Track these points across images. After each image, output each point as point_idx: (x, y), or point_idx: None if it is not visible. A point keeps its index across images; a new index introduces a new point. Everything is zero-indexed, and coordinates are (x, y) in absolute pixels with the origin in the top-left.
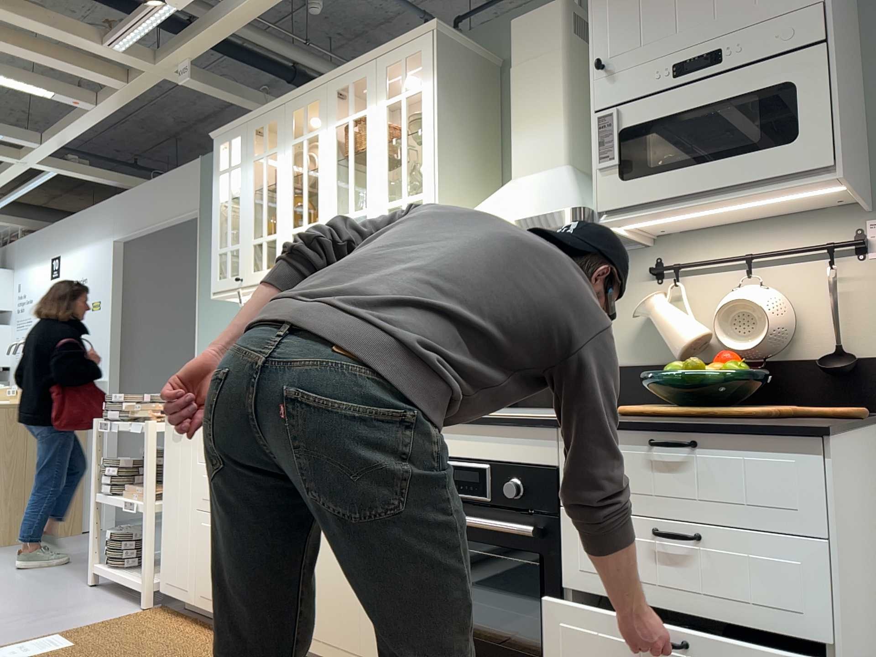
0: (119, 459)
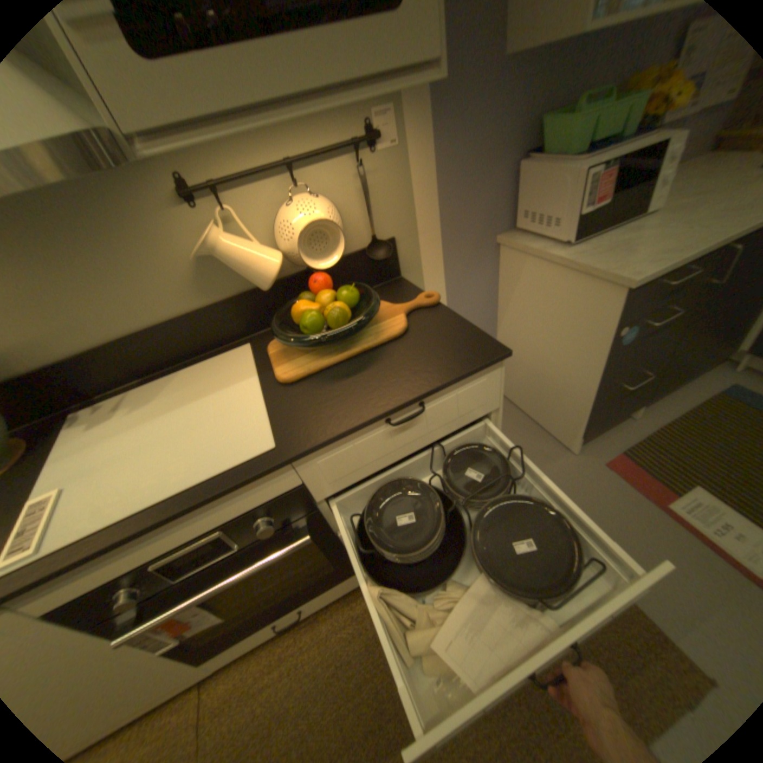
0: None
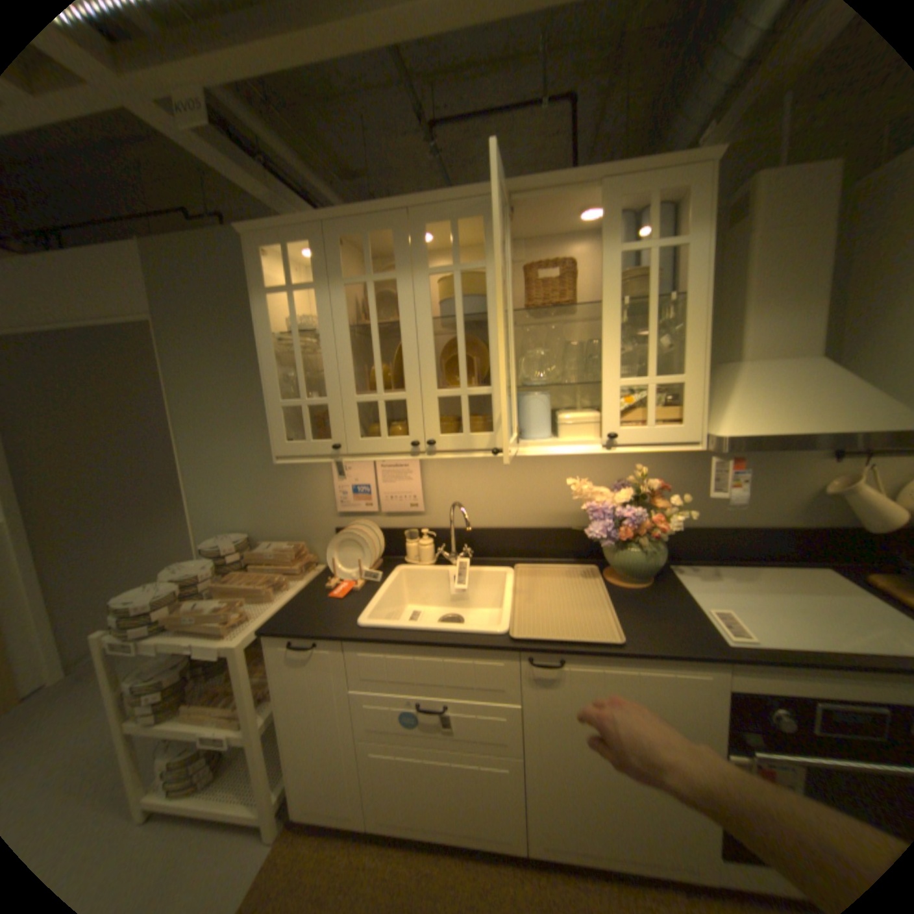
0: (154, 678)
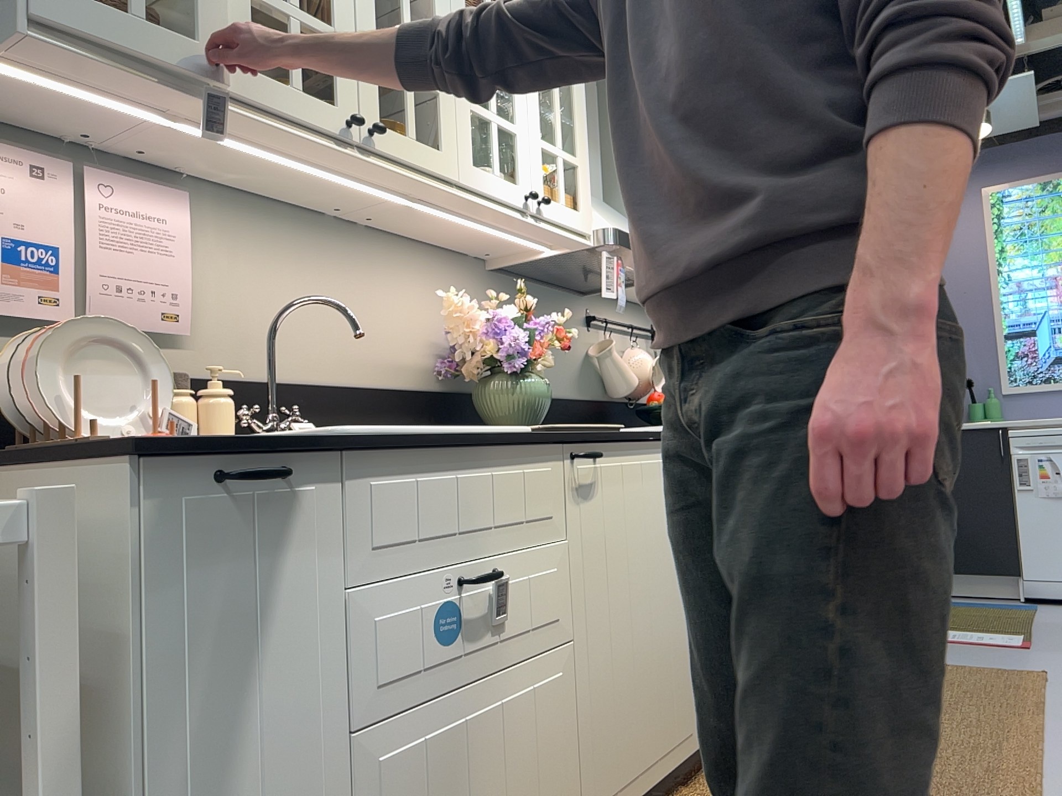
0: None
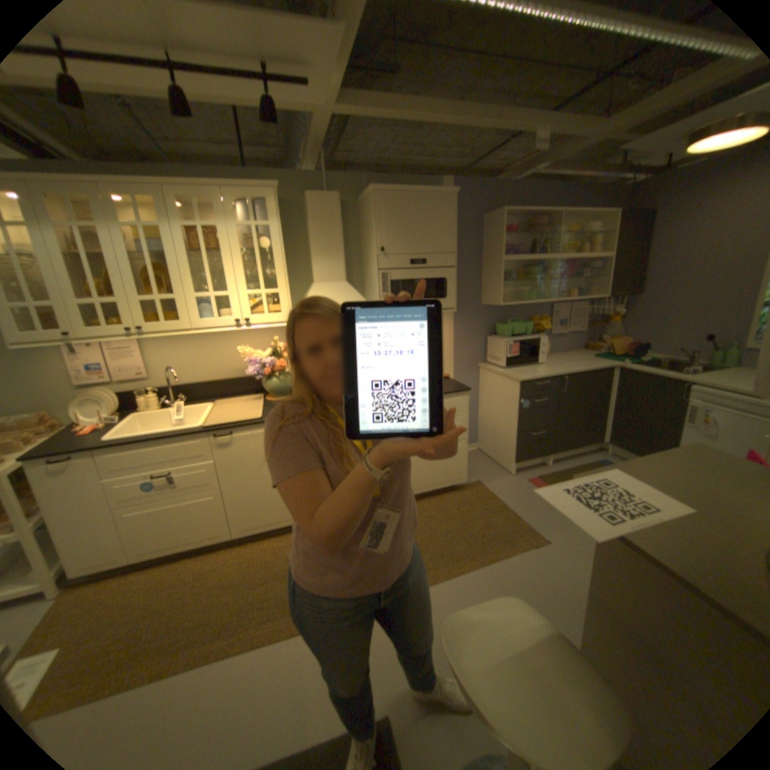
0: None
